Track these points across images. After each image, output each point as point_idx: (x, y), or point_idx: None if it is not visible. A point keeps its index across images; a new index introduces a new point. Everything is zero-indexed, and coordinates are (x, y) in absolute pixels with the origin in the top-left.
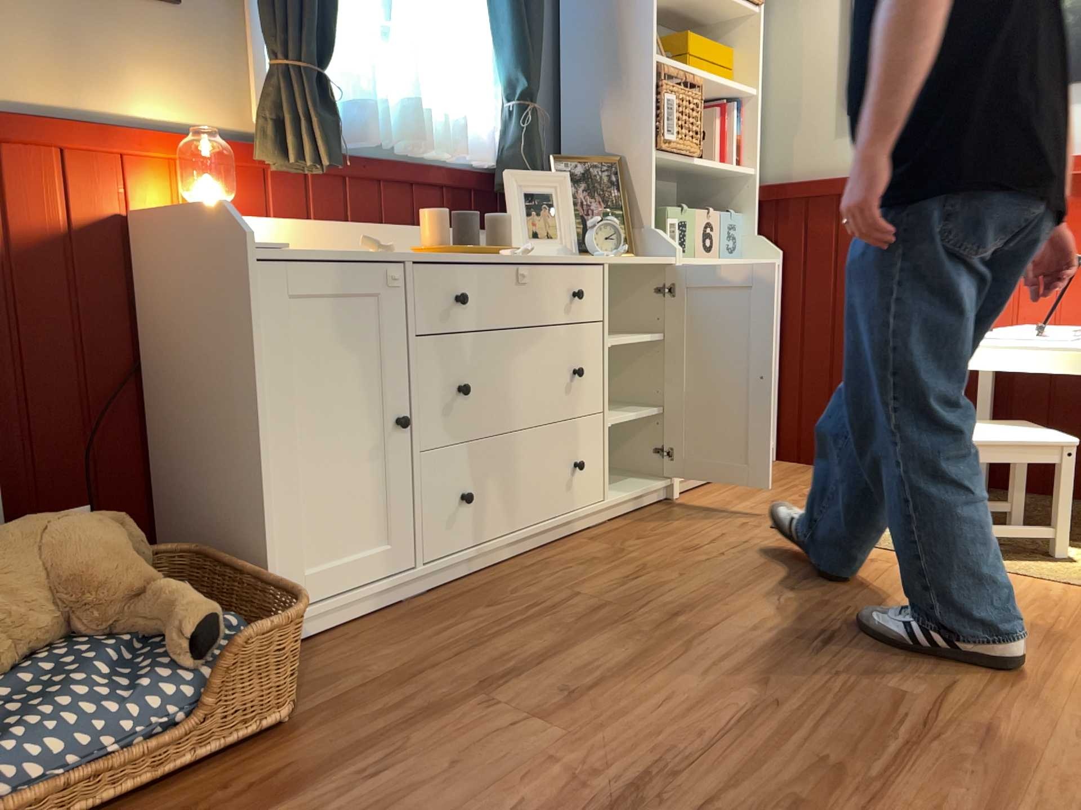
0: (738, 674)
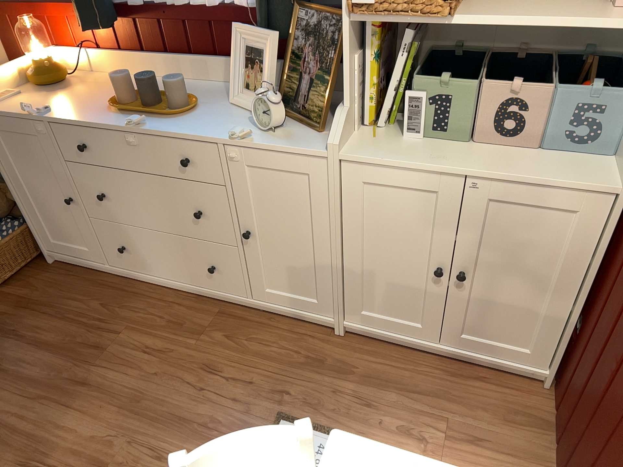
0: (3, 428)
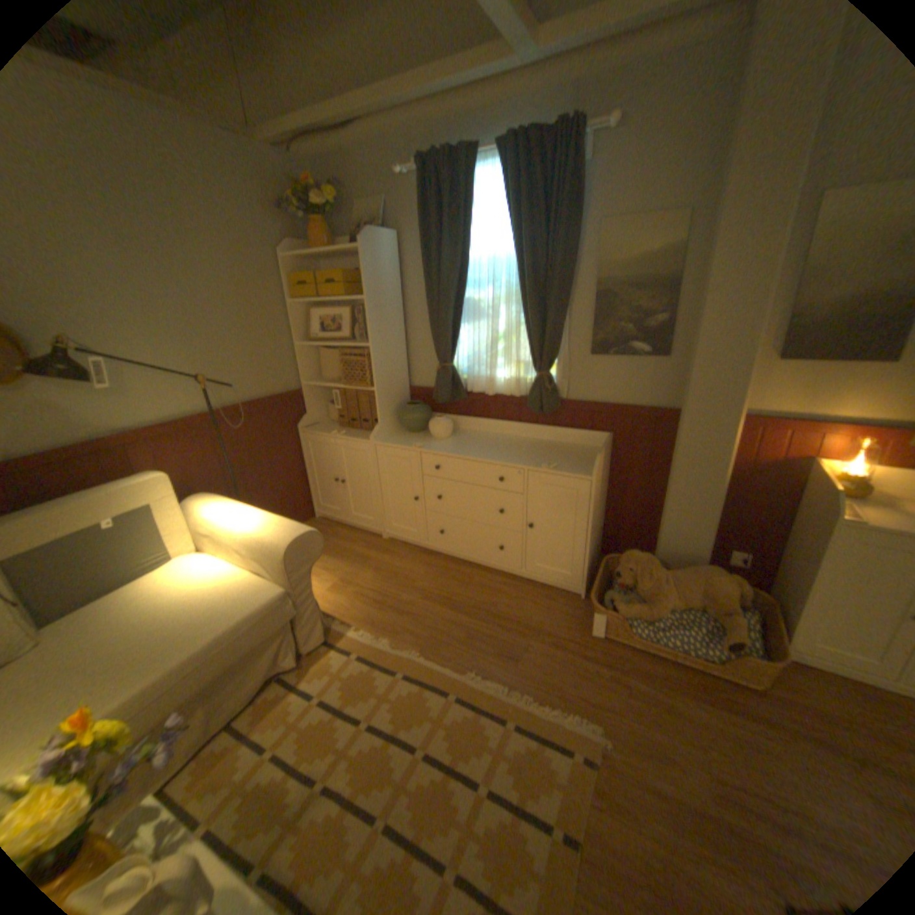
0: None
